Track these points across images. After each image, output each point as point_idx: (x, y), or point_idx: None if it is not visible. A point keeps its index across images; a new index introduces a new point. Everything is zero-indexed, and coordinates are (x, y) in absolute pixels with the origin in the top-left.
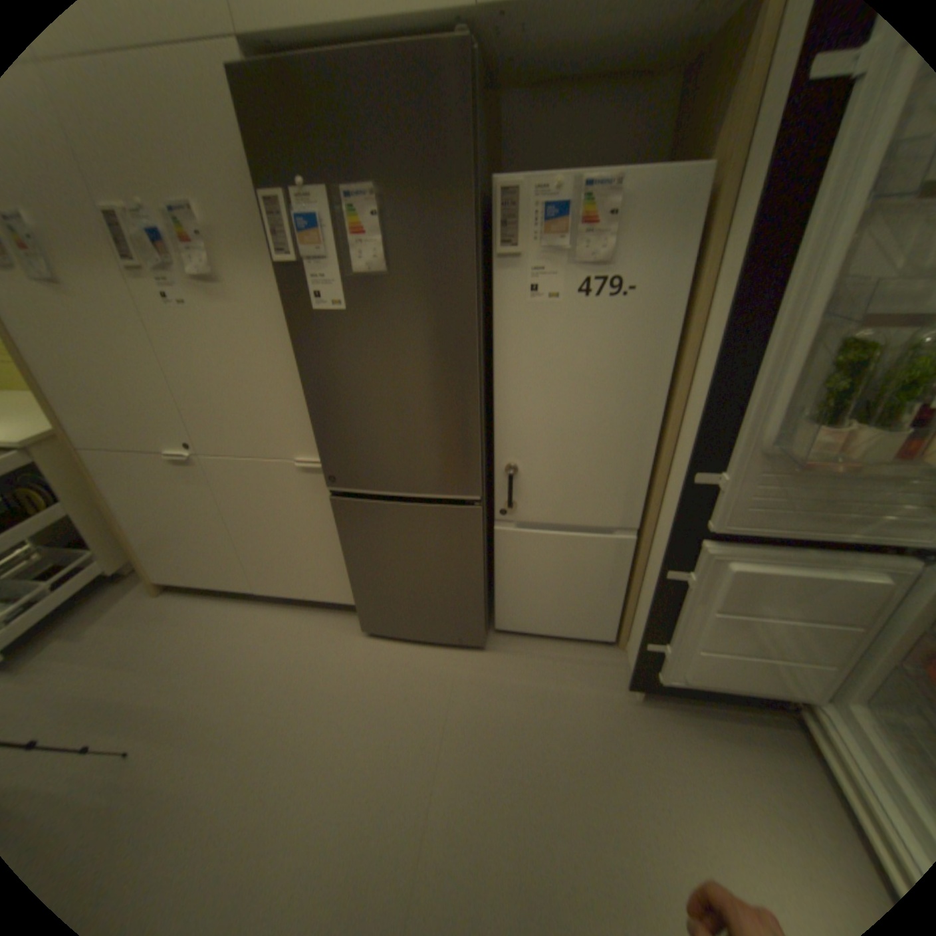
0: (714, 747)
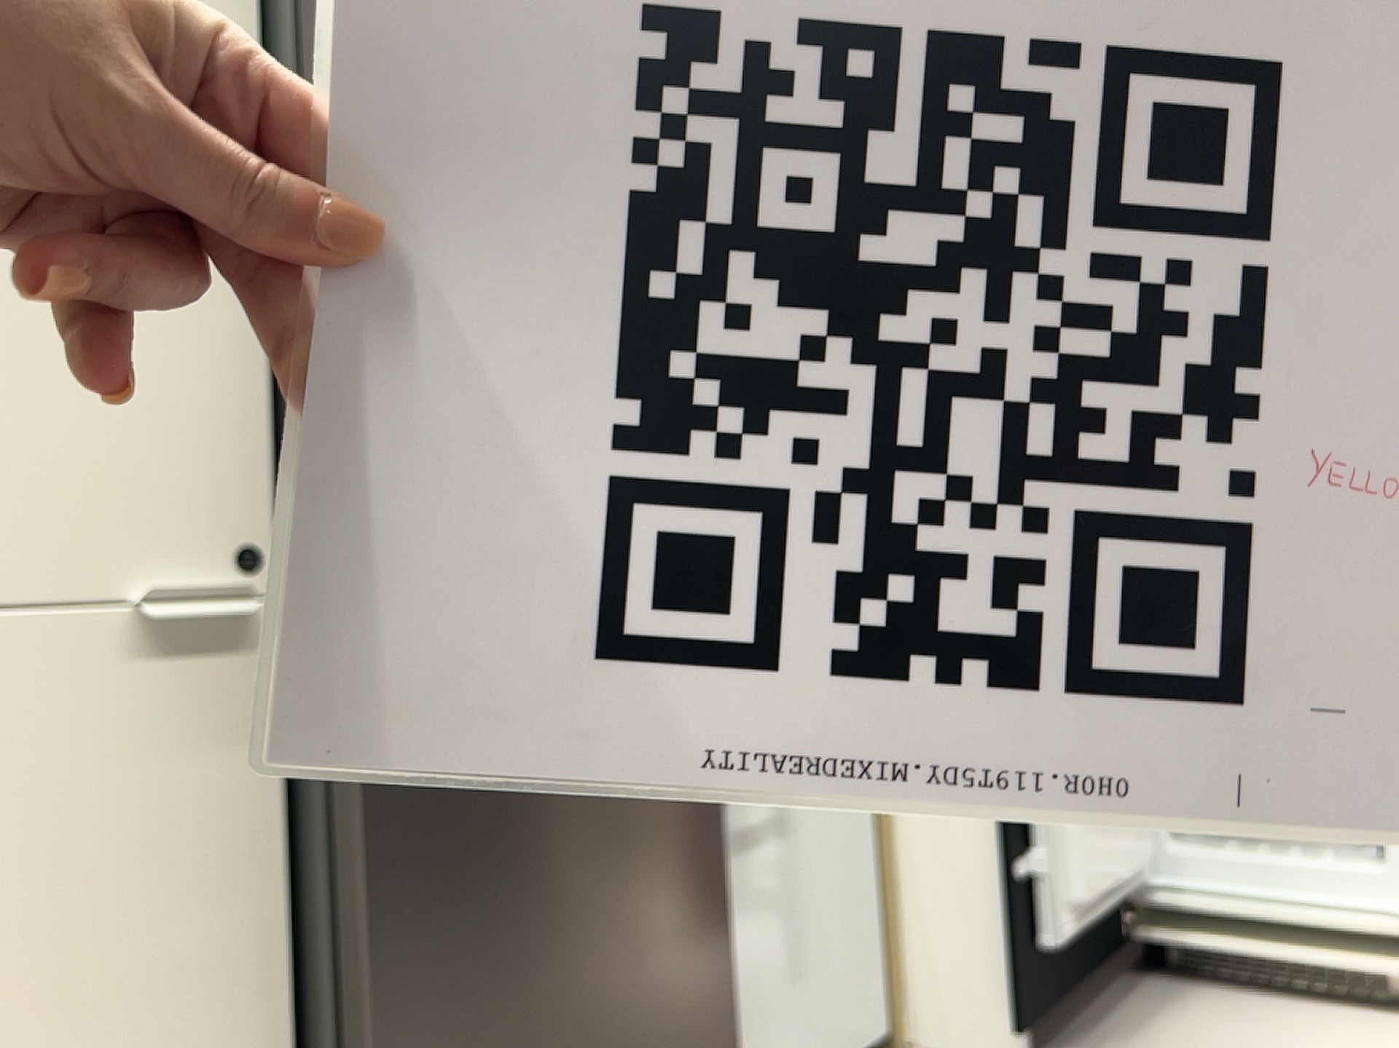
0: (1152, 1040)
